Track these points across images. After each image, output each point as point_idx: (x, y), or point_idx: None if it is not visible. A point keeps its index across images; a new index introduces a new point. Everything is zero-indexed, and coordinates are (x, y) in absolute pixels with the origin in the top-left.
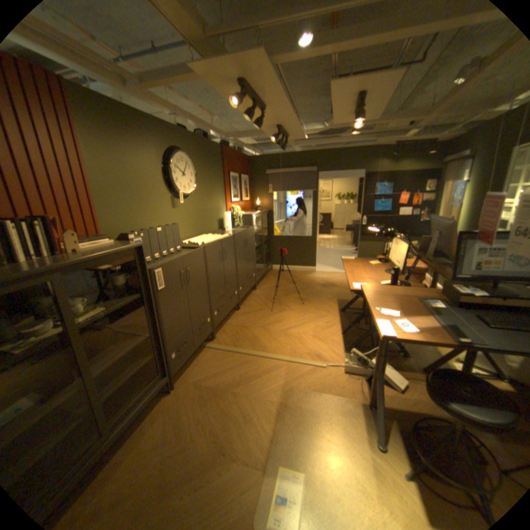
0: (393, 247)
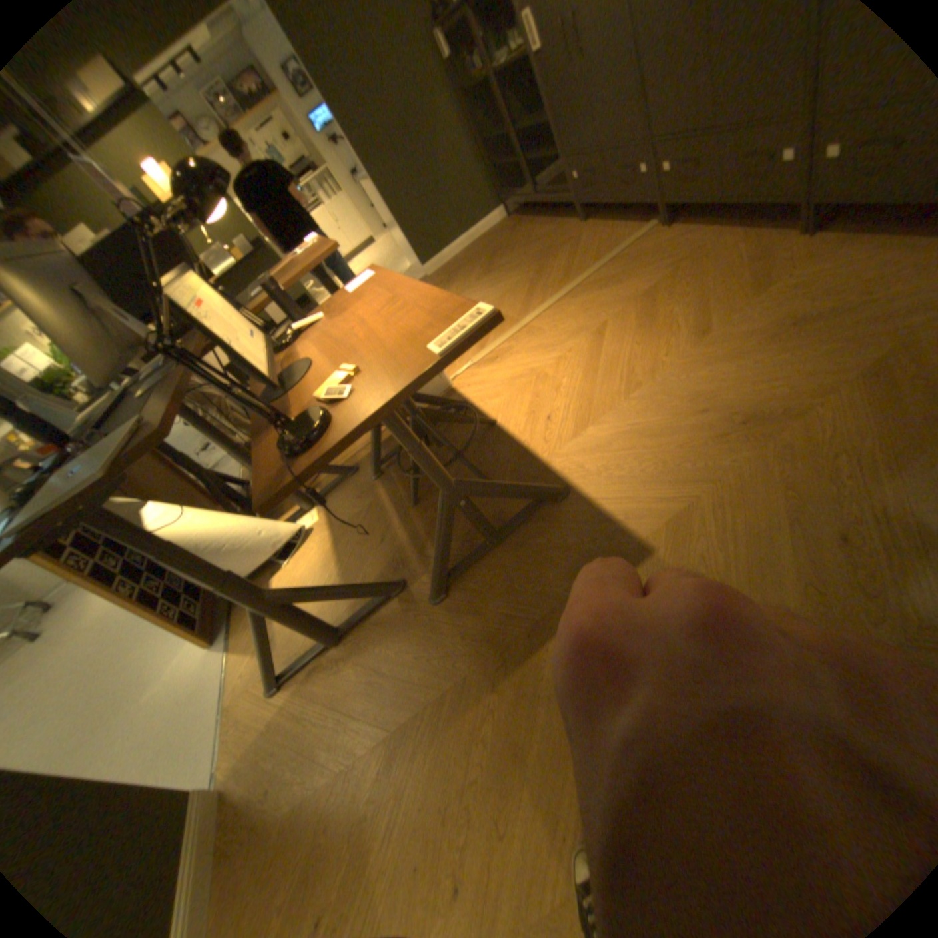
0: (210, 325)
